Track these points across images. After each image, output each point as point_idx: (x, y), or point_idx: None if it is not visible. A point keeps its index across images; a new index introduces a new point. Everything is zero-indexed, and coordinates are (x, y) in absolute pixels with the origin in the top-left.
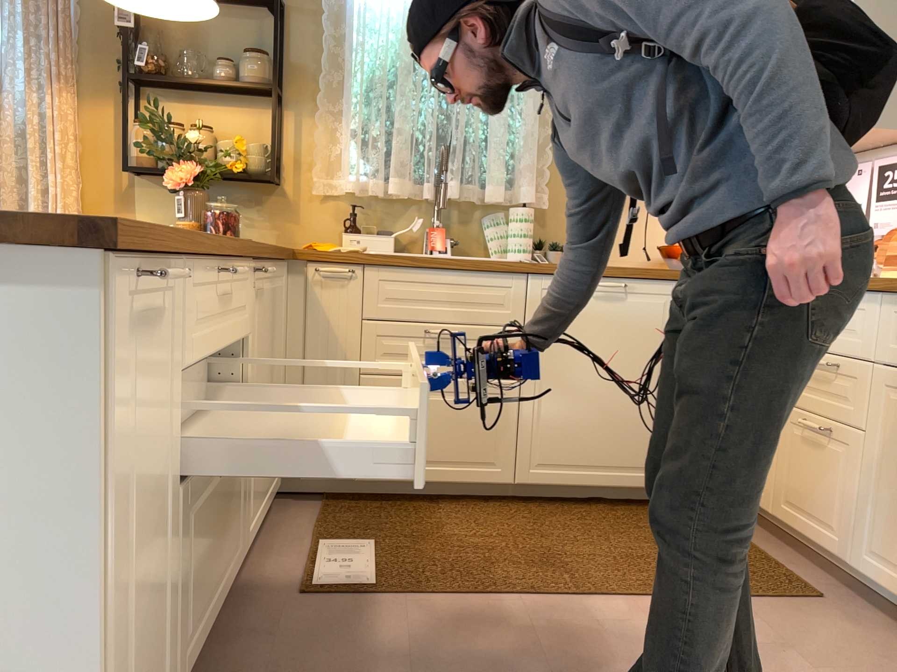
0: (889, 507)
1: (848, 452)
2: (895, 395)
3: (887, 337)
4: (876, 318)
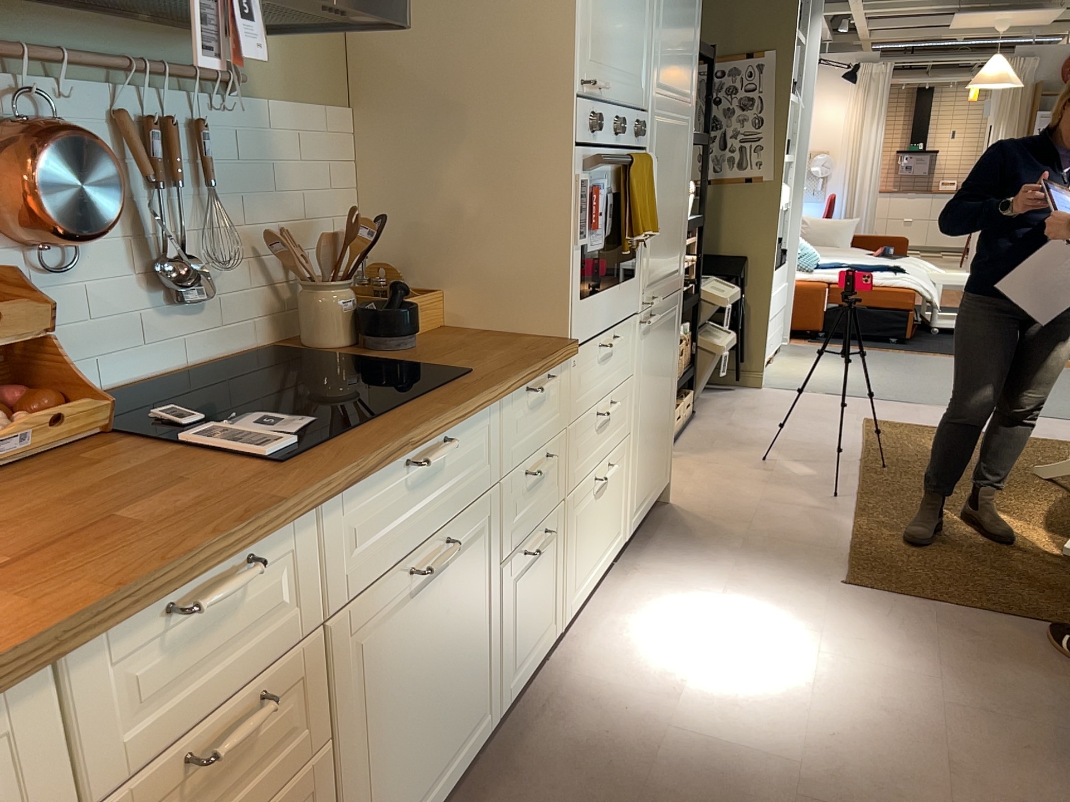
0: (381, 775)
1: (310, 801)
2: (361, 634)
3: (337, 563)
4: (313, 548)
